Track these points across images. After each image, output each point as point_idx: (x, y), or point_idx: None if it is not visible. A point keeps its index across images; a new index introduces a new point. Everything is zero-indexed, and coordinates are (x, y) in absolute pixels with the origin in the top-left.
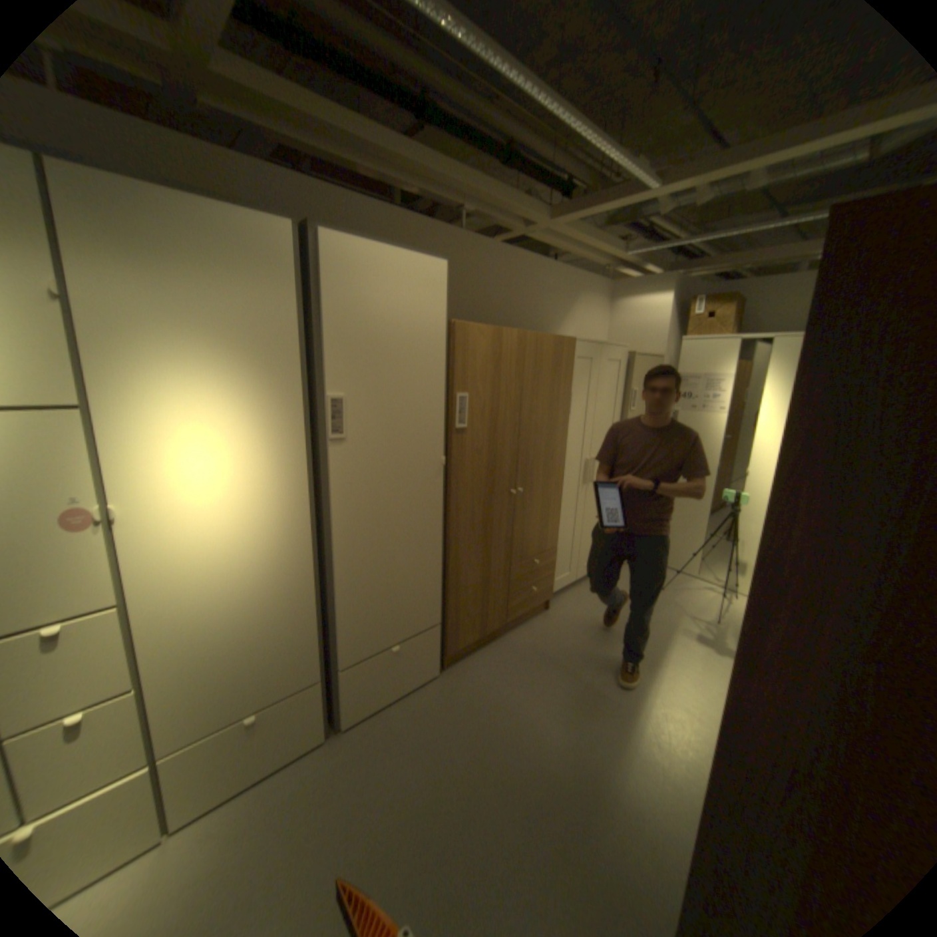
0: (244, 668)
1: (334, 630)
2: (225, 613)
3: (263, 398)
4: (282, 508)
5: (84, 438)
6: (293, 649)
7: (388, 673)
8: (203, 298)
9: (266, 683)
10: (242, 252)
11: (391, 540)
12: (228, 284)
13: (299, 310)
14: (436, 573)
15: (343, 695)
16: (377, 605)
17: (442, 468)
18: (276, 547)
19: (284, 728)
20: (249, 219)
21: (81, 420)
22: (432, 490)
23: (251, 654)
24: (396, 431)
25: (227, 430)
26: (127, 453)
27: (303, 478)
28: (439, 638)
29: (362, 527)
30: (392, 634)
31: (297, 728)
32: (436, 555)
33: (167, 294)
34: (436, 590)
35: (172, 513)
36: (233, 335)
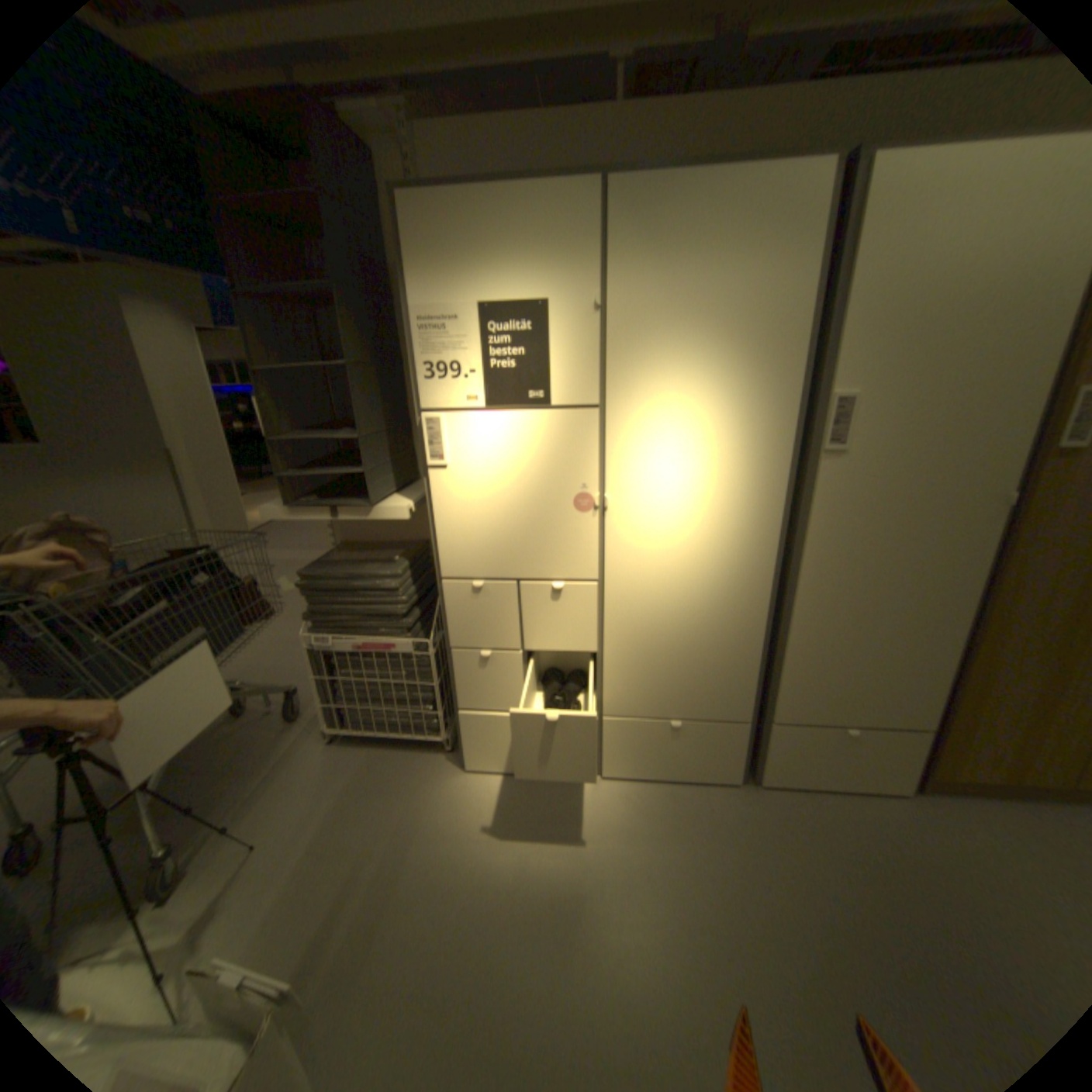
0: (681, 675)
1: (778, 677)
2: (674, 617)
3: (753, 397)
4: (749, 525)
5: (597, 434)
6: (730, 677)
7: (836, 756)
8: (713, 286)
9: (697, 697)
10: (764, 219)
11: (884, 595)
12: (741, 264)
13: (820, 281)
14: (948, 661)
15: (774, 750)
16: (841, 670)
17: (1008, 509)
18: (734, 566)
19: (706, 749)
20: (780, 173)
21: (598, 418)
22: (977, 540)
23: (690, 664)
24: (932, 445)
25: (710, 432)
26: (624, 450)
27: (780, 495)
28: (928, 750)
29: (844, 568)
30: (855, 714)
31: (718, 756)
32: (956, 636)
33: (679, 288)
34: (941, 685)
35: (648, 510)
36: (735, 324)
